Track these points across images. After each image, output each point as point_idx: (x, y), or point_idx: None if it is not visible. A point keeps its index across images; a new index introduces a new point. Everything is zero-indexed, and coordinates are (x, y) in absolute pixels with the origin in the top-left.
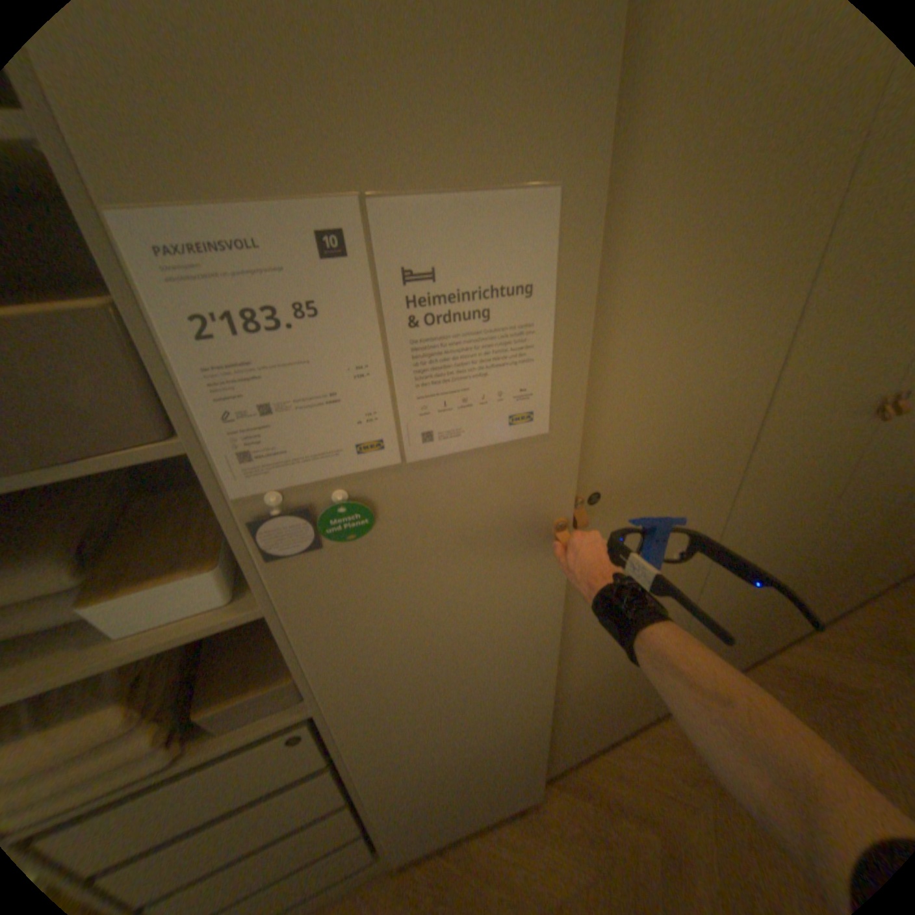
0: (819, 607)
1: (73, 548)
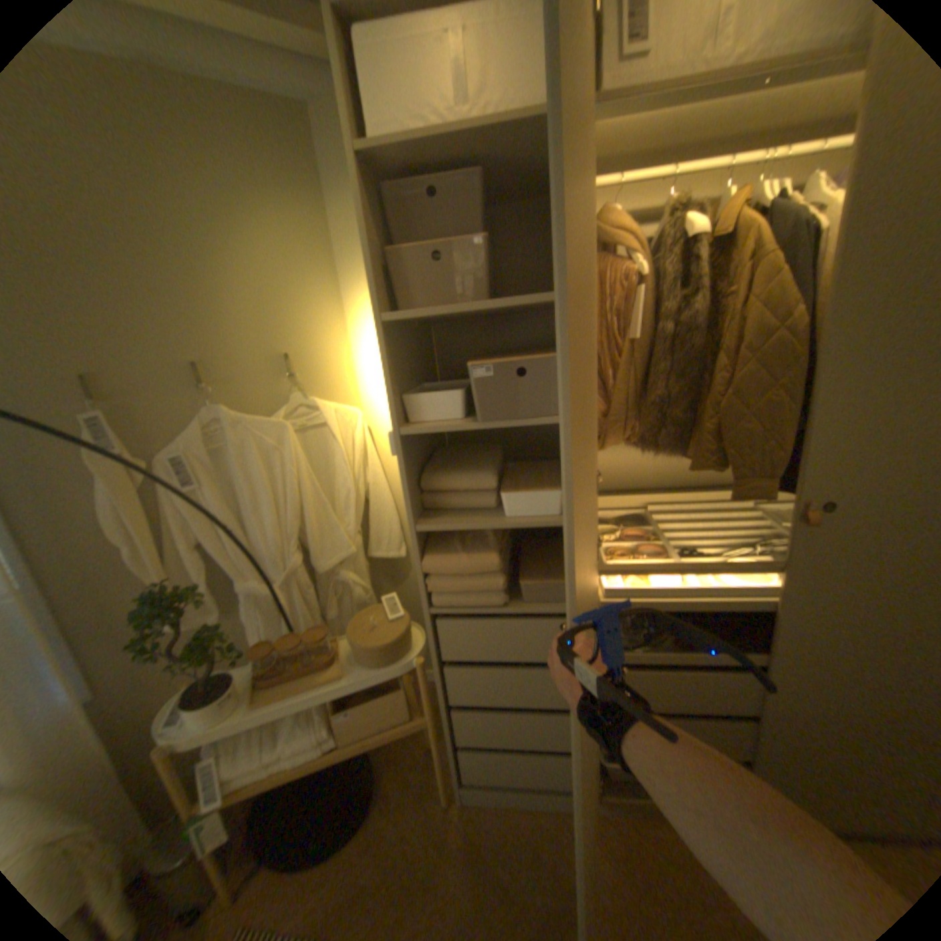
0: None
1: (496, 470)
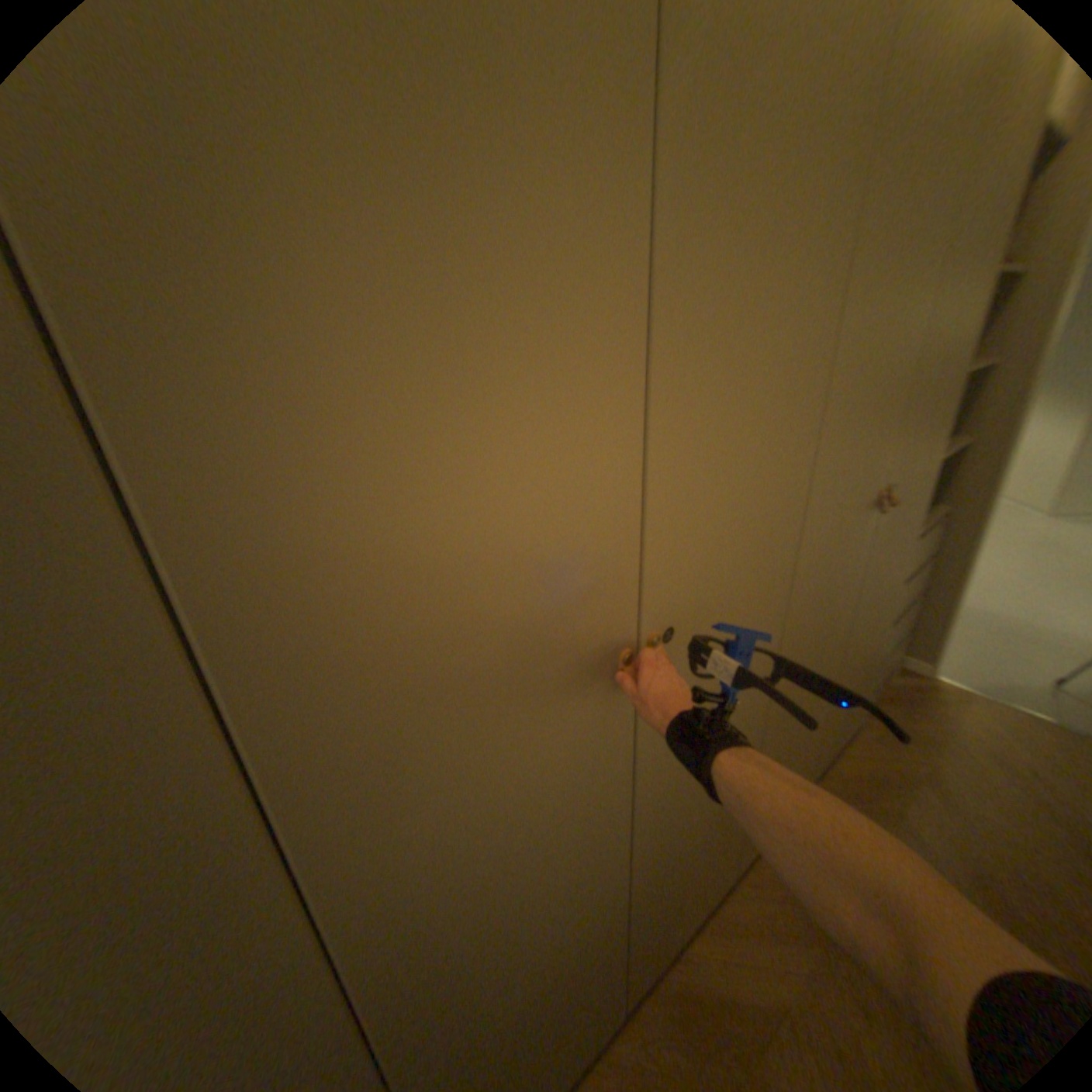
0: (699, 894)
1: None
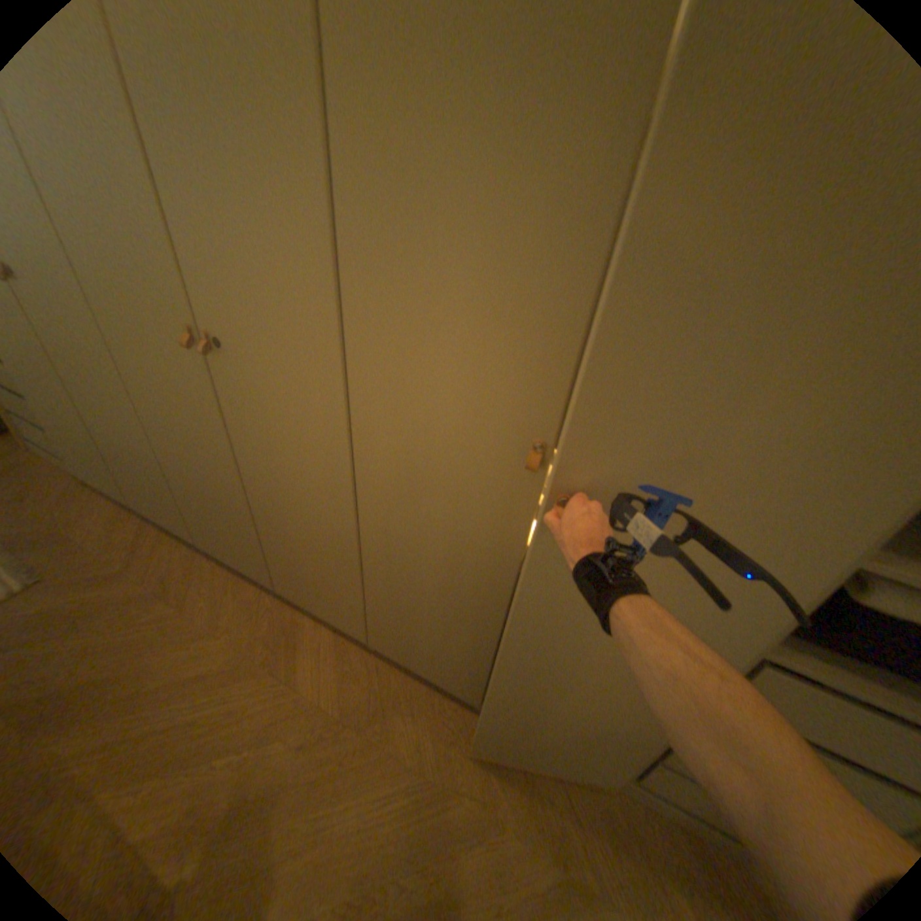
0: (314, 590)
1: None
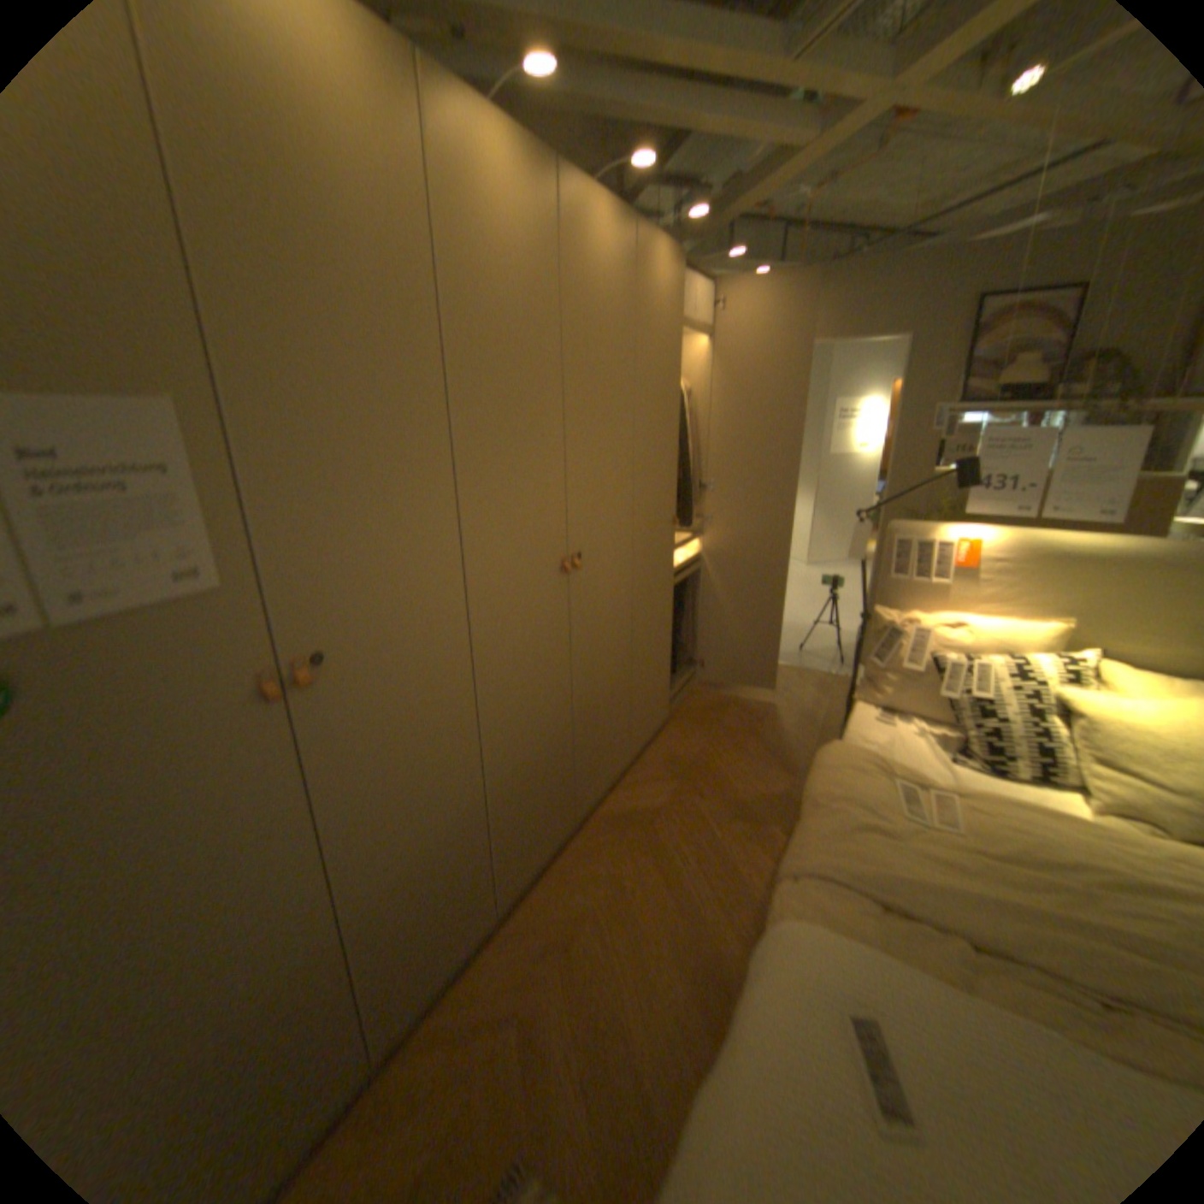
0: (607, 747)
1: None
